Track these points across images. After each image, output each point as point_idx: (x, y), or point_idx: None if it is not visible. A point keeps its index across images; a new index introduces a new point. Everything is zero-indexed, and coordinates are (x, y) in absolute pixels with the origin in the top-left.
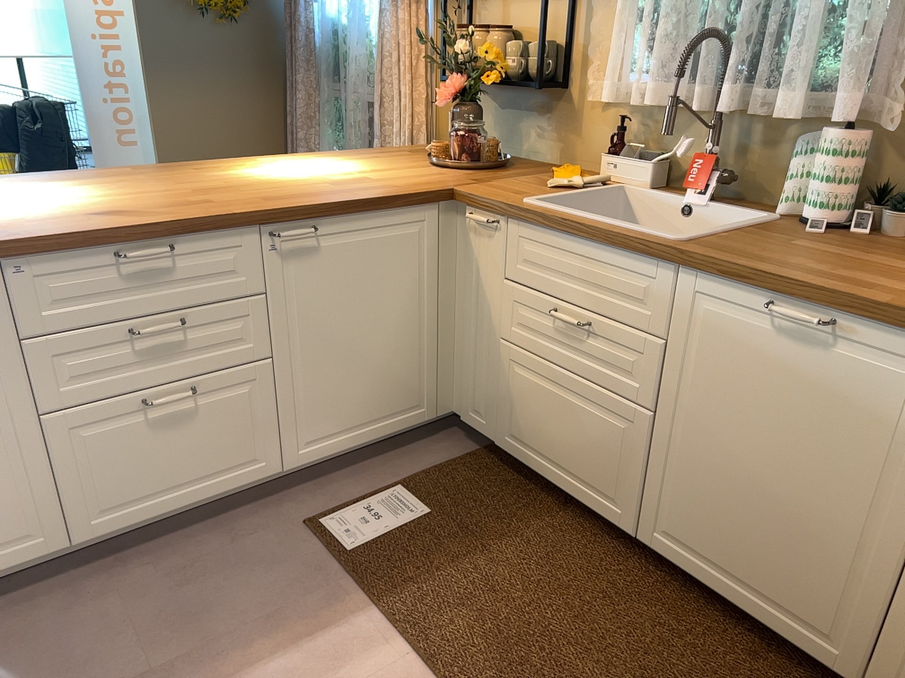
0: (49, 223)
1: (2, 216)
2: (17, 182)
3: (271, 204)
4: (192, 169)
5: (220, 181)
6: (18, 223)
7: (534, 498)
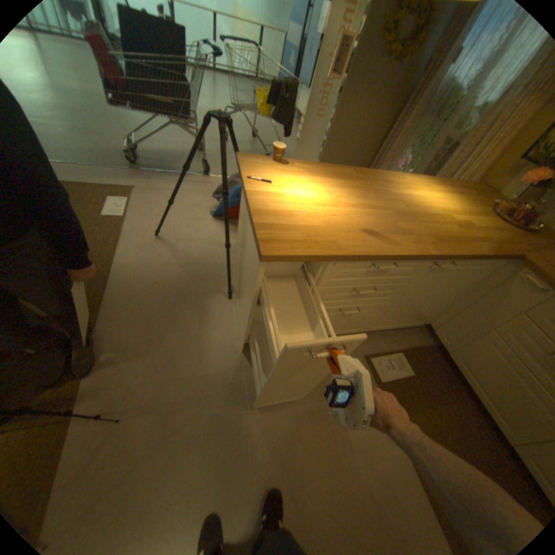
0: (348, 235)
1: (323, 217)
2: (310, 171)
3: (443, 247)
4: (381, 181)
5: (402, 202)
6: (334, 229)
7: (459, 389)
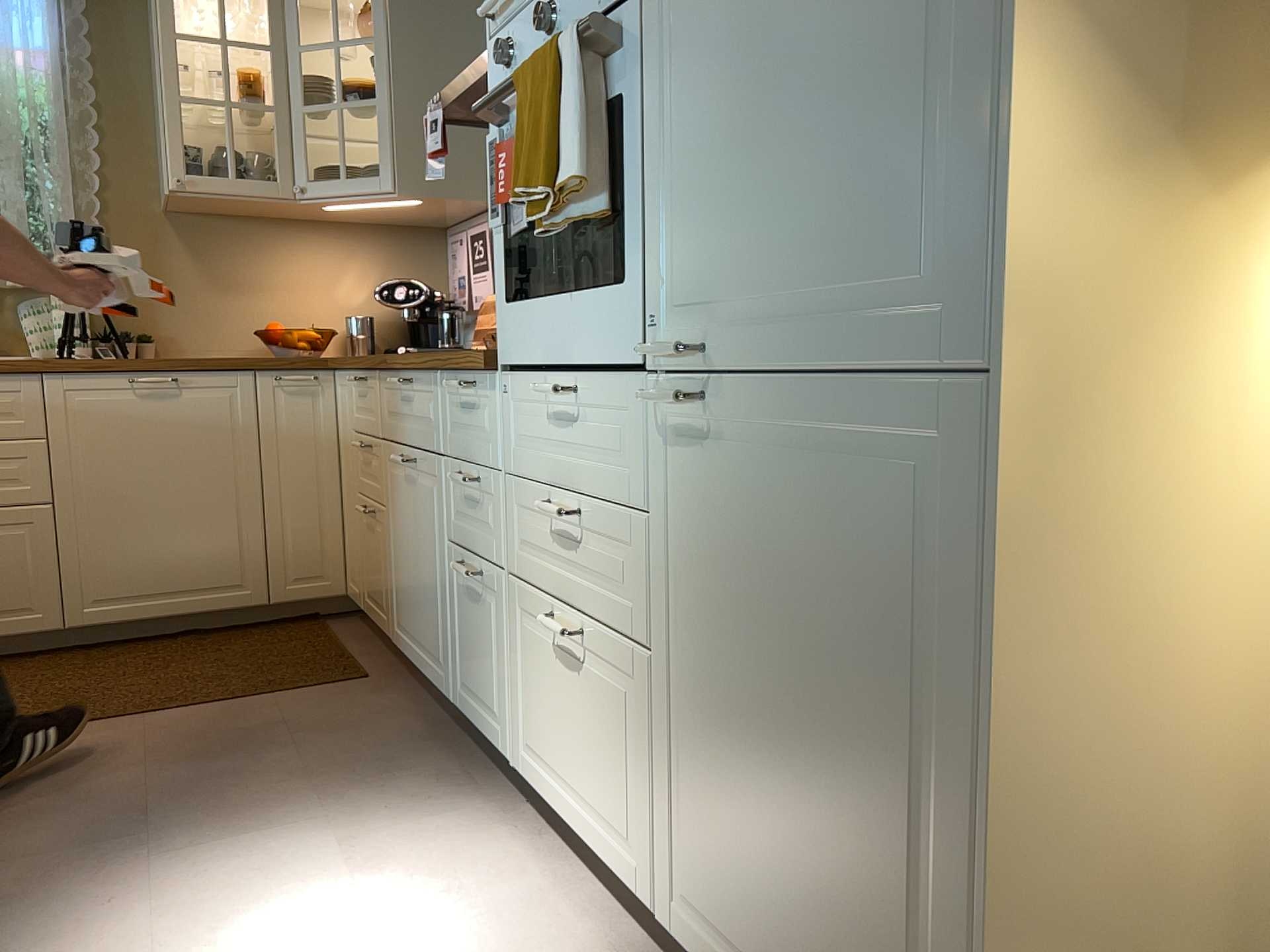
0: None
1: None
2: None
3: None
4: None
5: None
6: None
7: None
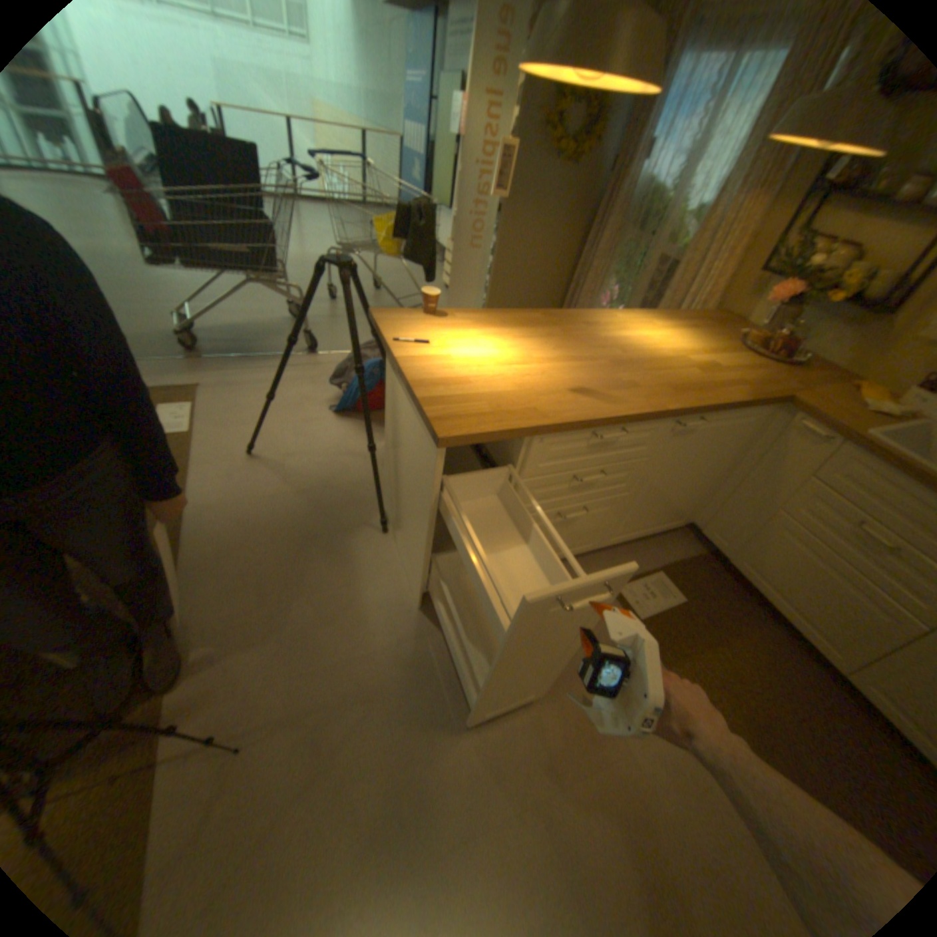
0: (552, 398)
1: (512, 379)
2: (481, 322)
3: (683, 398)
4: (582, 323)
5: (616, 347)
6: (531, 393)
7: (754, 610)
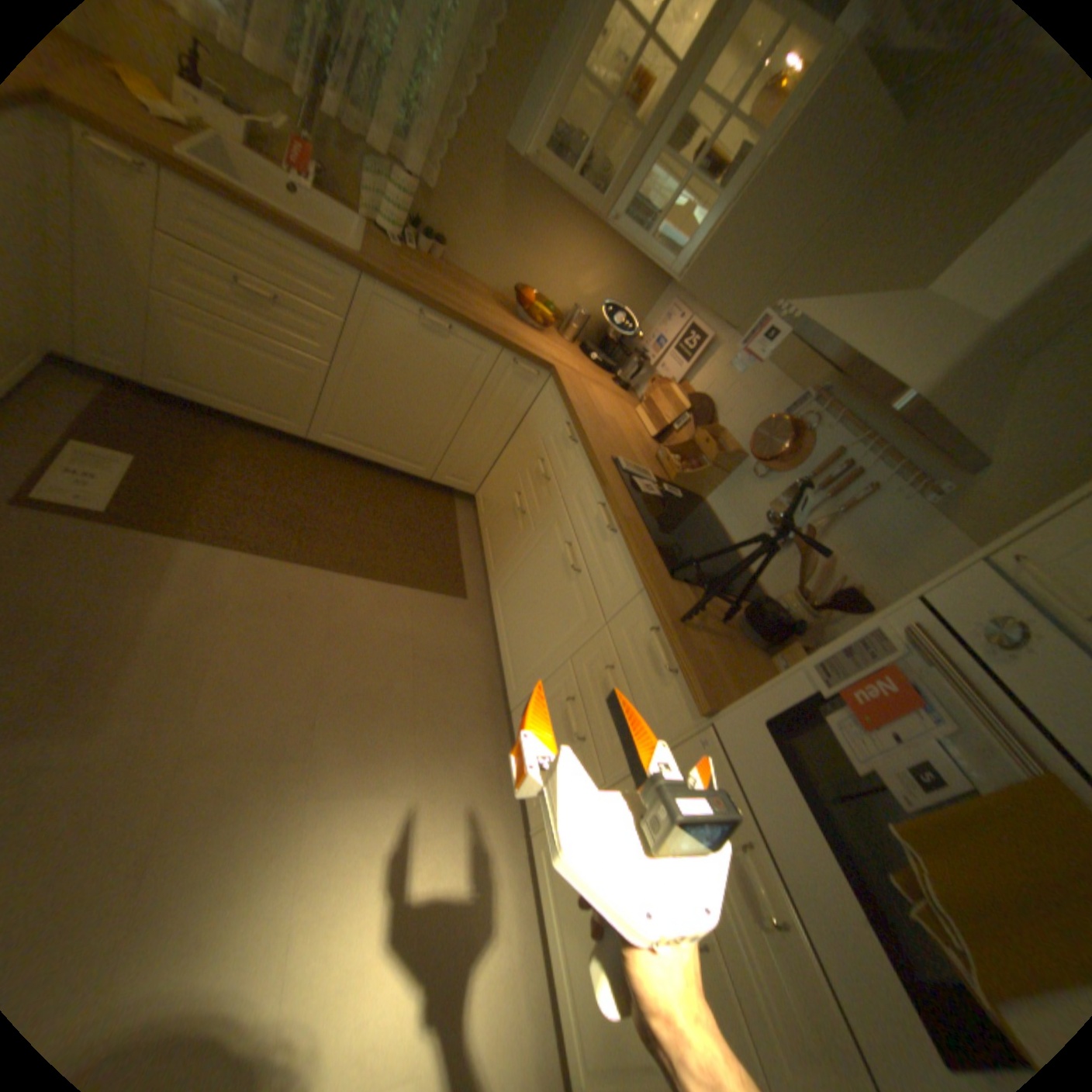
0: None
1: None
2: None
3: None
4: None
5: None
6: None
7: (204, 427)
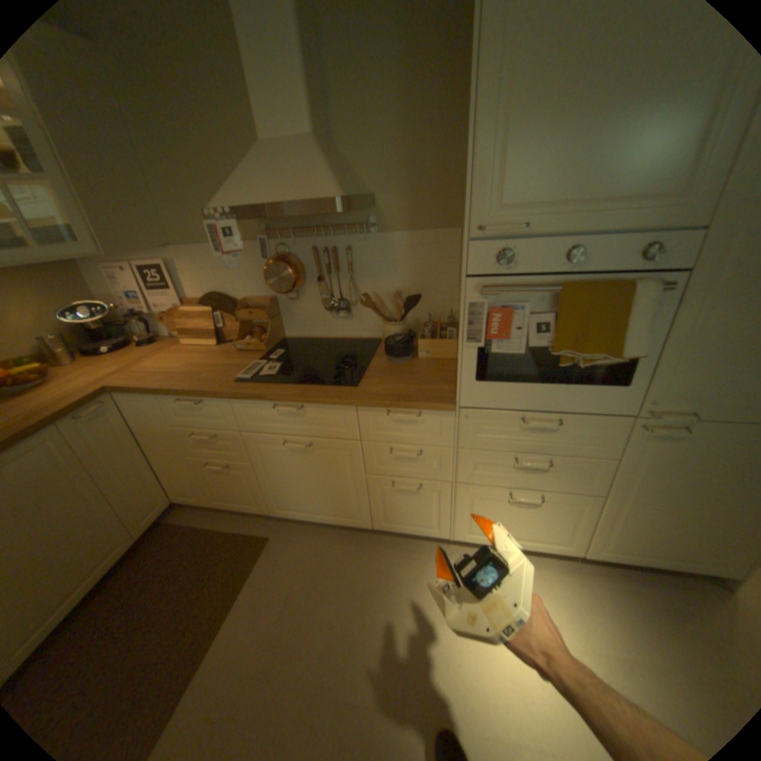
0: None
1: None
2: None
3: None
4: None
5: None
6: None
7: None
